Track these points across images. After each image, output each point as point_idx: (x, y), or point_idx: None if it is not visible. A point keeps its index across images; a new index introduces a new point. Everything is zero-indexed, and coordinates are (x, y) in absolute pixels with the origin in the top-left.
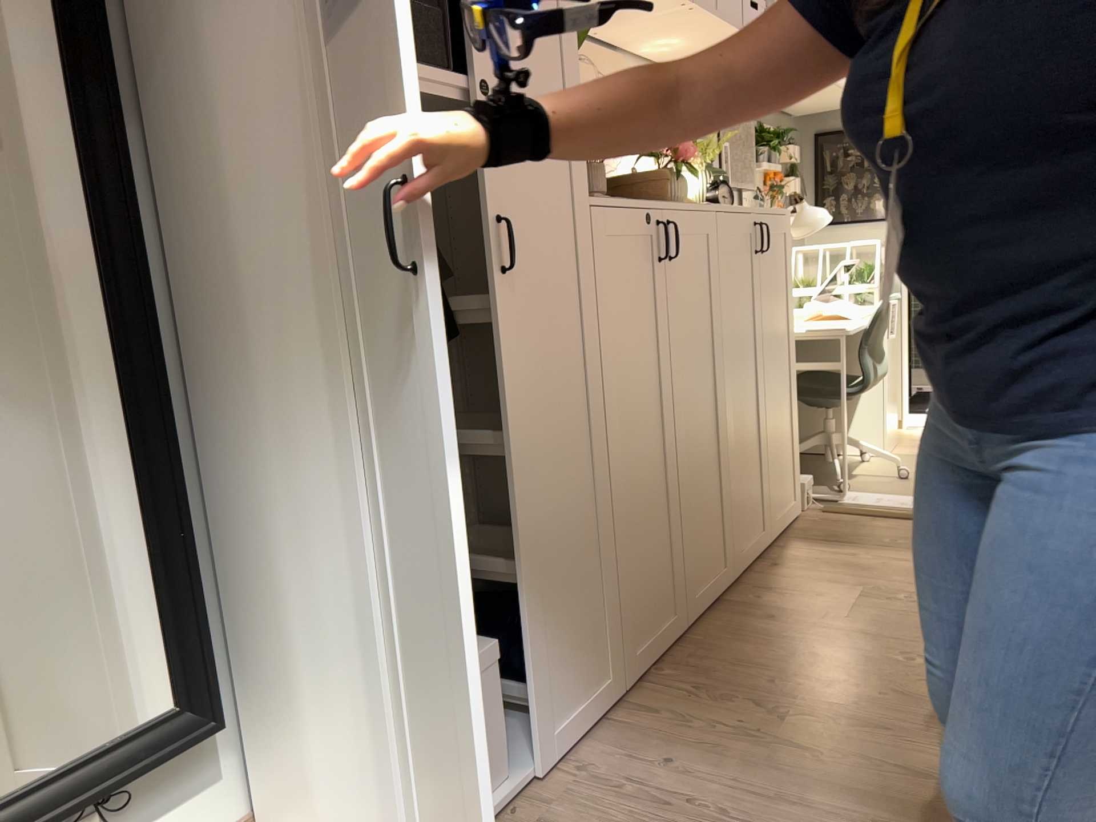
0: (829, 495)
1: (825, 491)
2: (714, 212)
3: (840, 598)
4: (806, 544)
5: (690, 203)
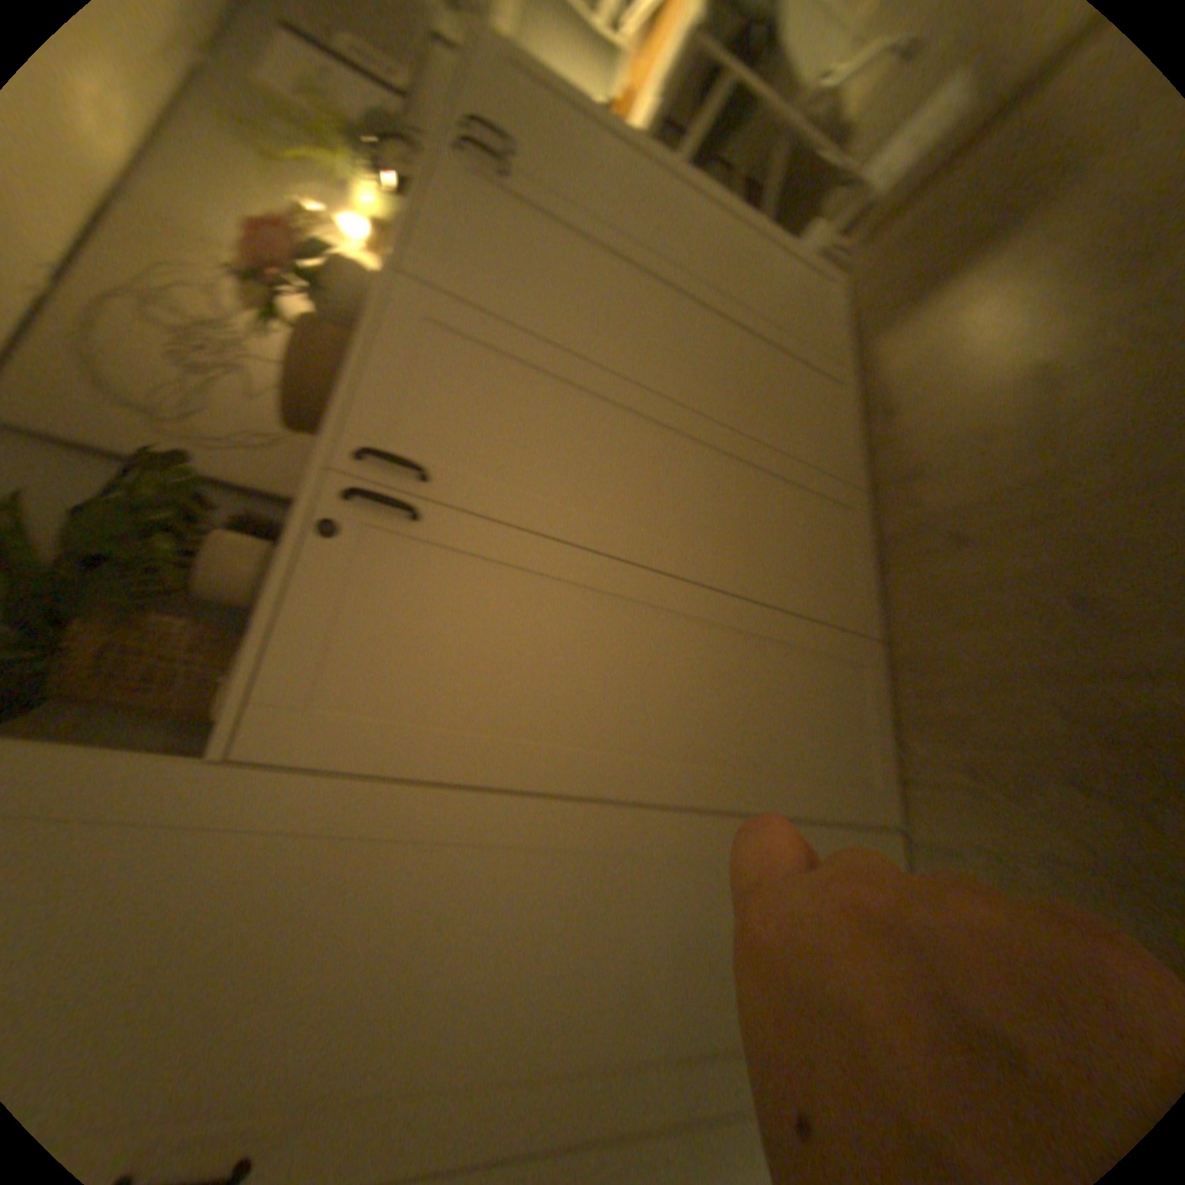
0: (853, 194)
1: (844, 194)
2: (391, 276)
3: (1022, 414)
4: (895, 328)
5: (351, 336)
